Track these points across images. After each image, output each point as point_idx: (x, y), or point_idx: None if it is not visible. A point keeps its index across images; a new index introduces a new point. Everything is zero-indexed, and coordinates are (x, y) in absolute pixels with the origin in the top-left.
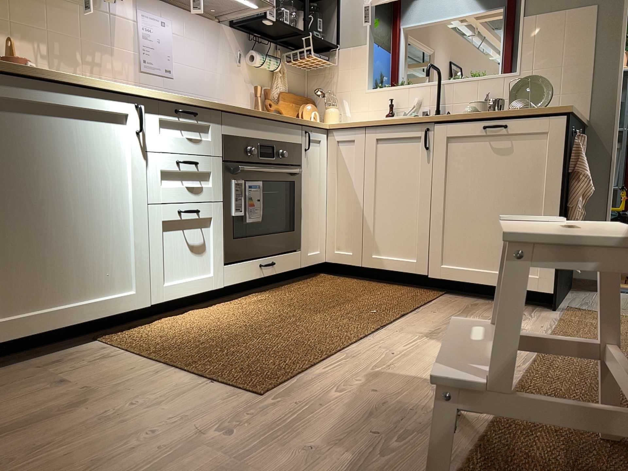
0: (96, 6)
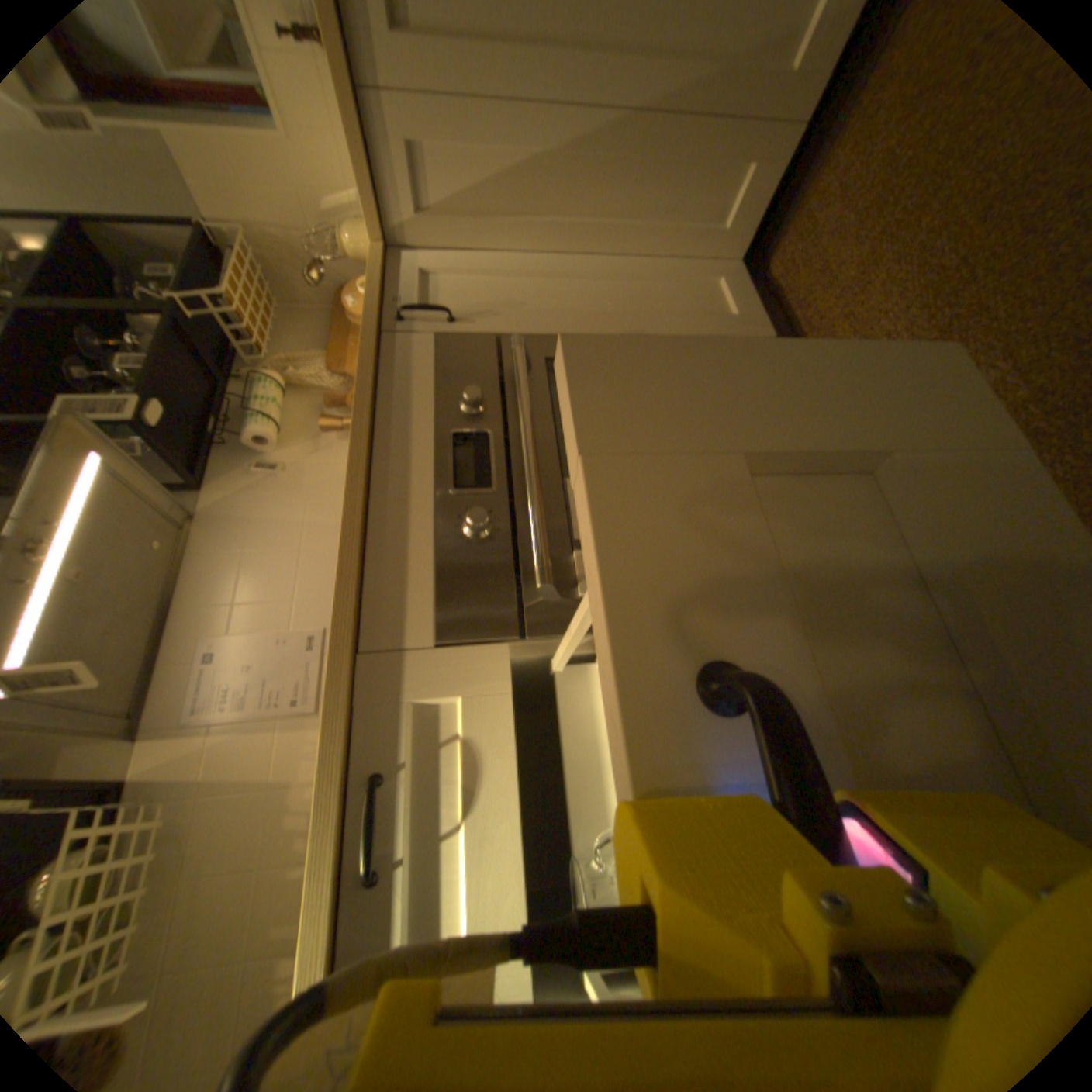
0: (179, 834)
